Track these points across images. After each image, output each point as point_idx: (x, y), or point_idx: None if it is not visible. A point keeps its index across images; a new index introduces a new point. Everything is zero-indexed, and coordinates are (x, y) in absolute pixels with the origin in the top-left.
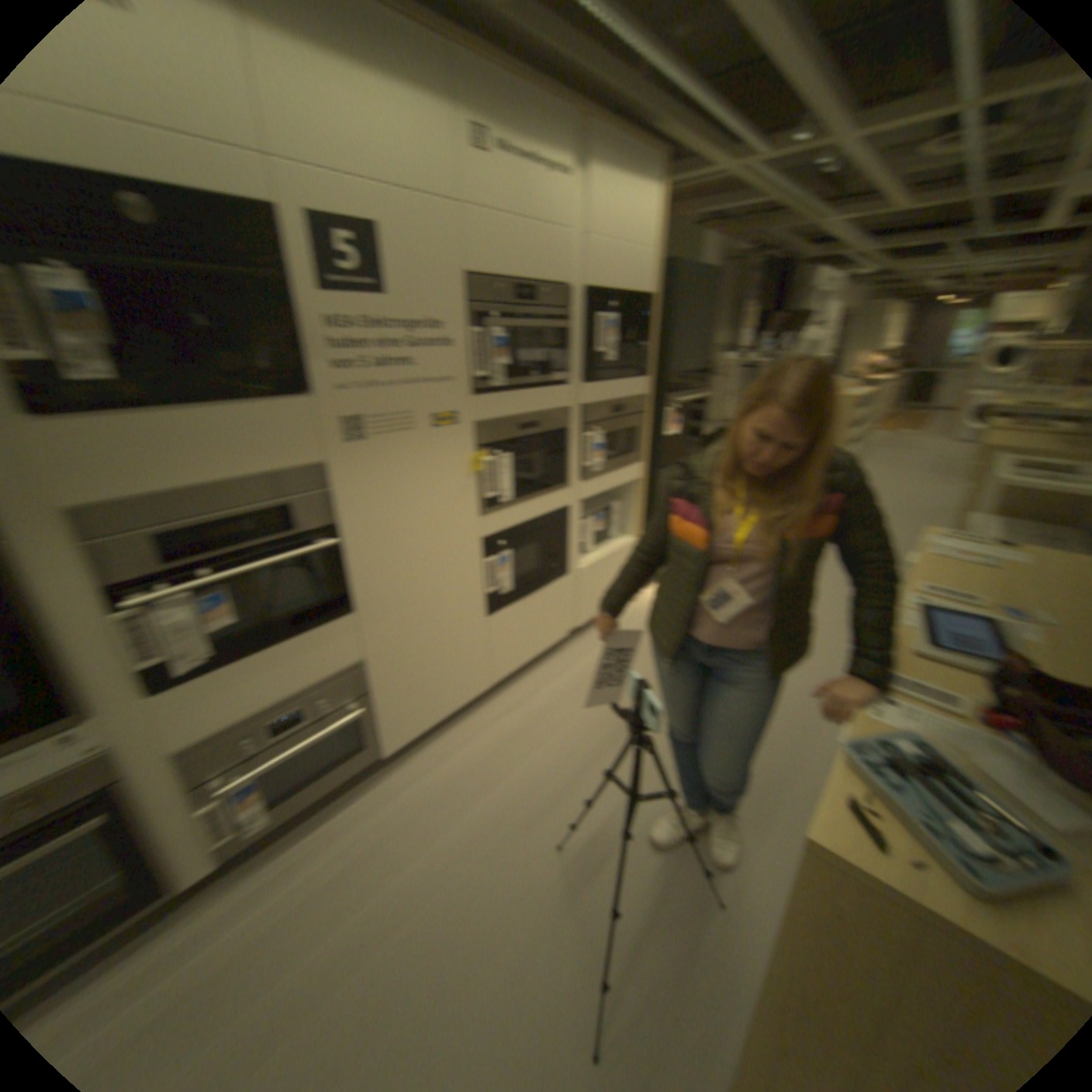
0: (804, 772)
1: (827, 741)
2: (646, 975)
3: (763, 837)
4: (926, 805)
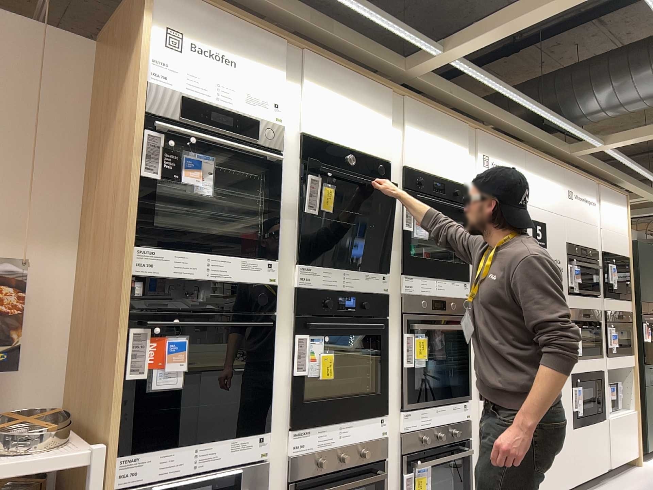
0: None
1: None
2: None
3: None
4: None
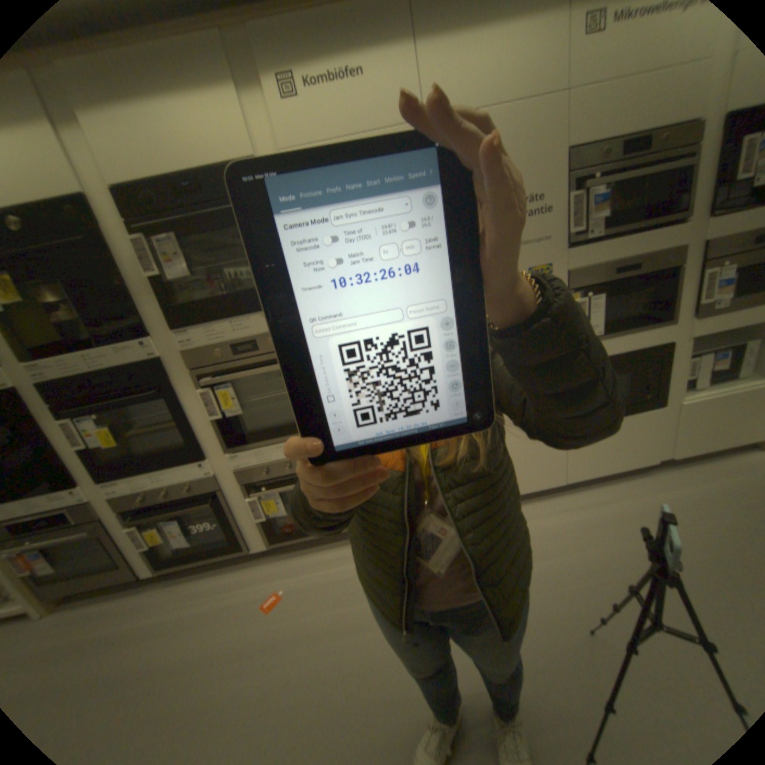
0: None
1: None
2: None
3: None
4: None
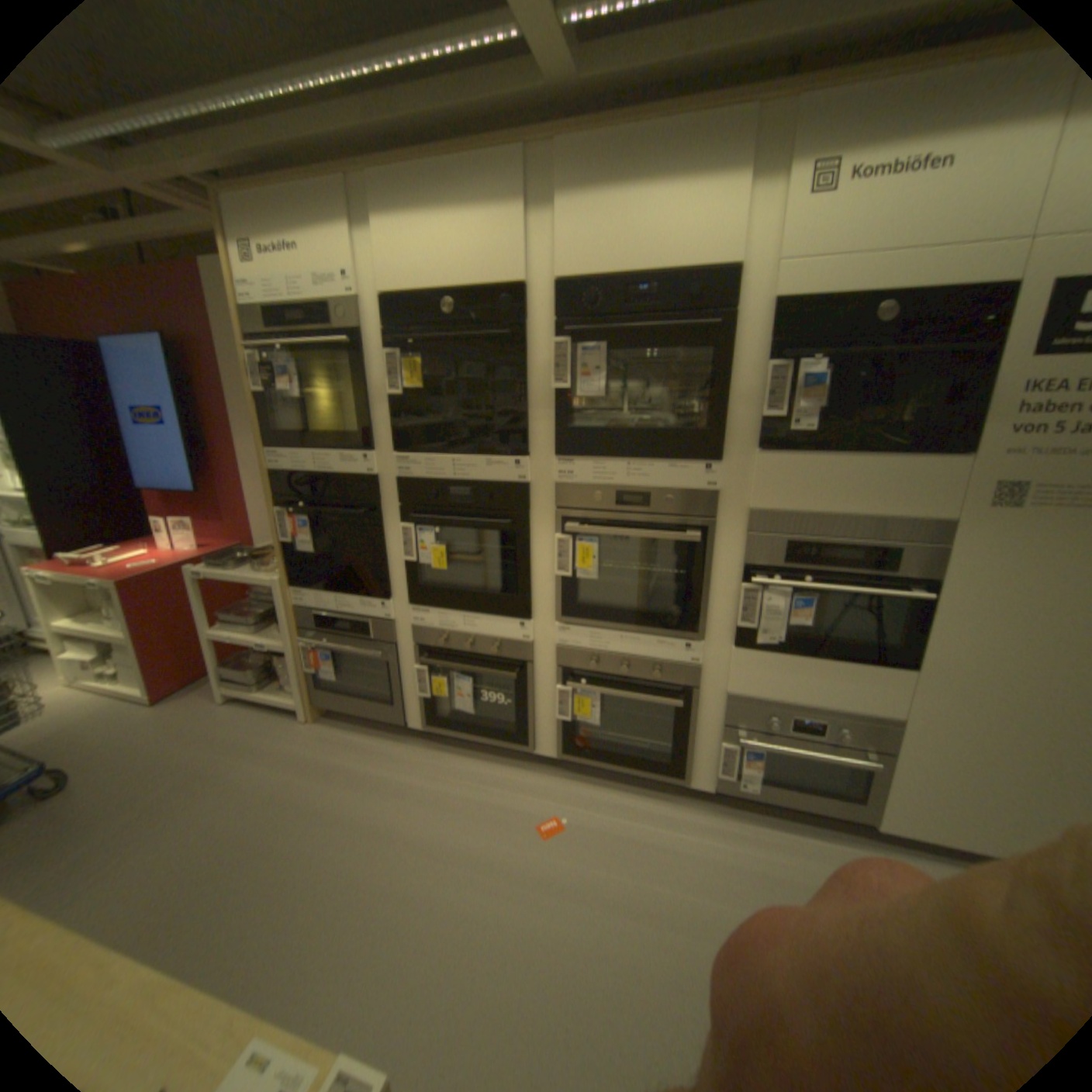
0: None
1: None
2: None
3: None
4: None
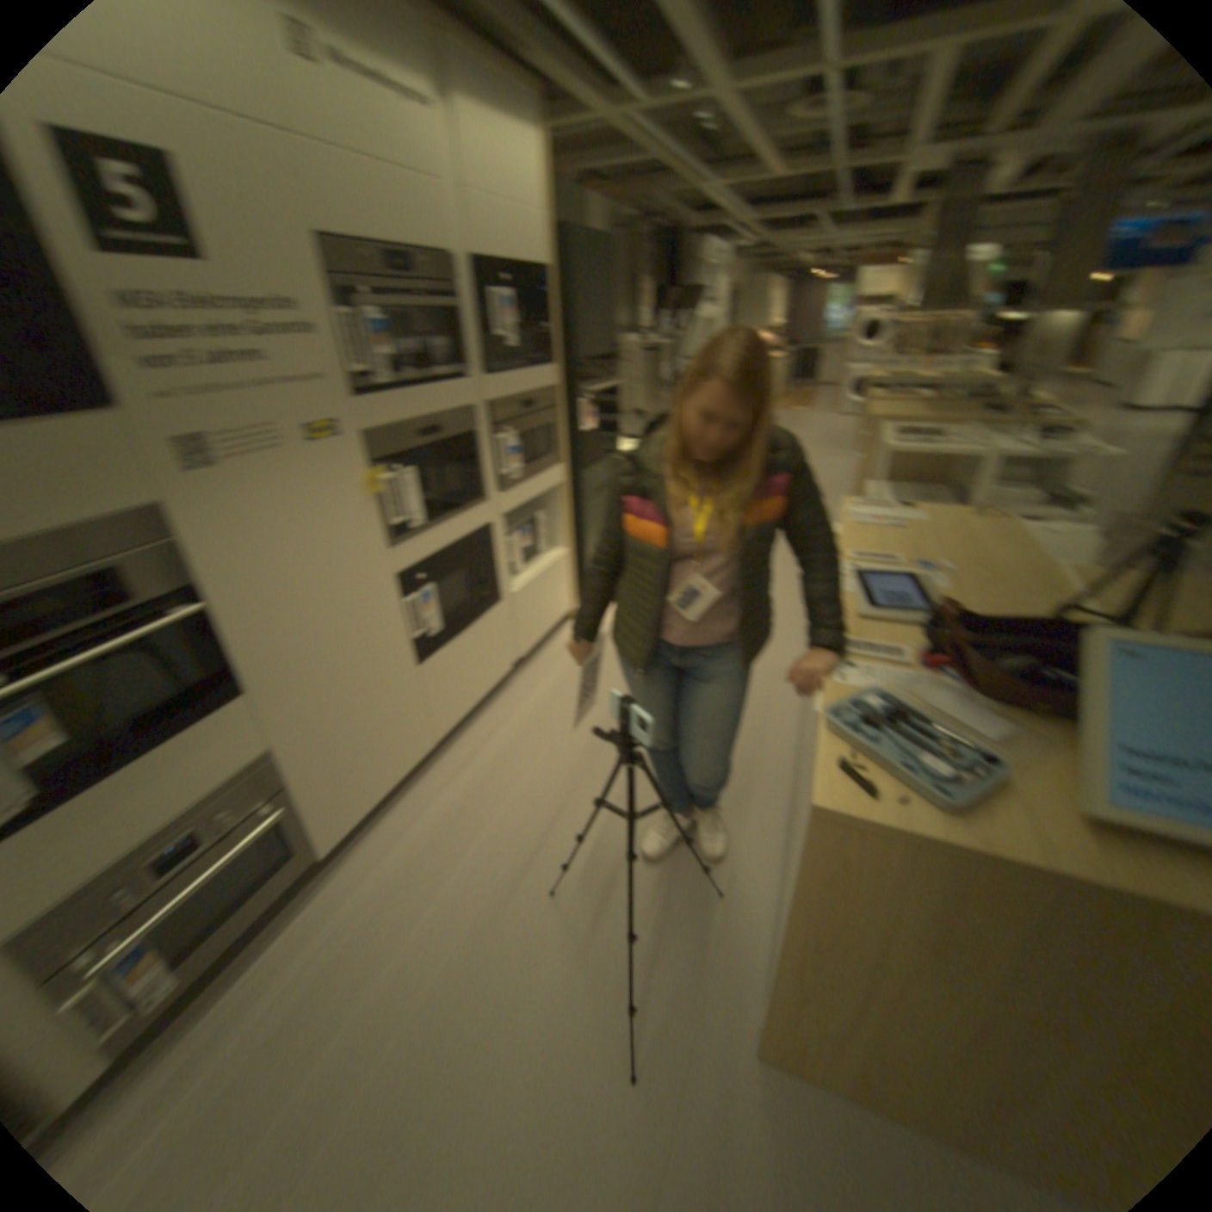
0: (766, 749)
1: (780, 715)
2: (663, 982)
3: (742, 819)
4: (894, 747)
